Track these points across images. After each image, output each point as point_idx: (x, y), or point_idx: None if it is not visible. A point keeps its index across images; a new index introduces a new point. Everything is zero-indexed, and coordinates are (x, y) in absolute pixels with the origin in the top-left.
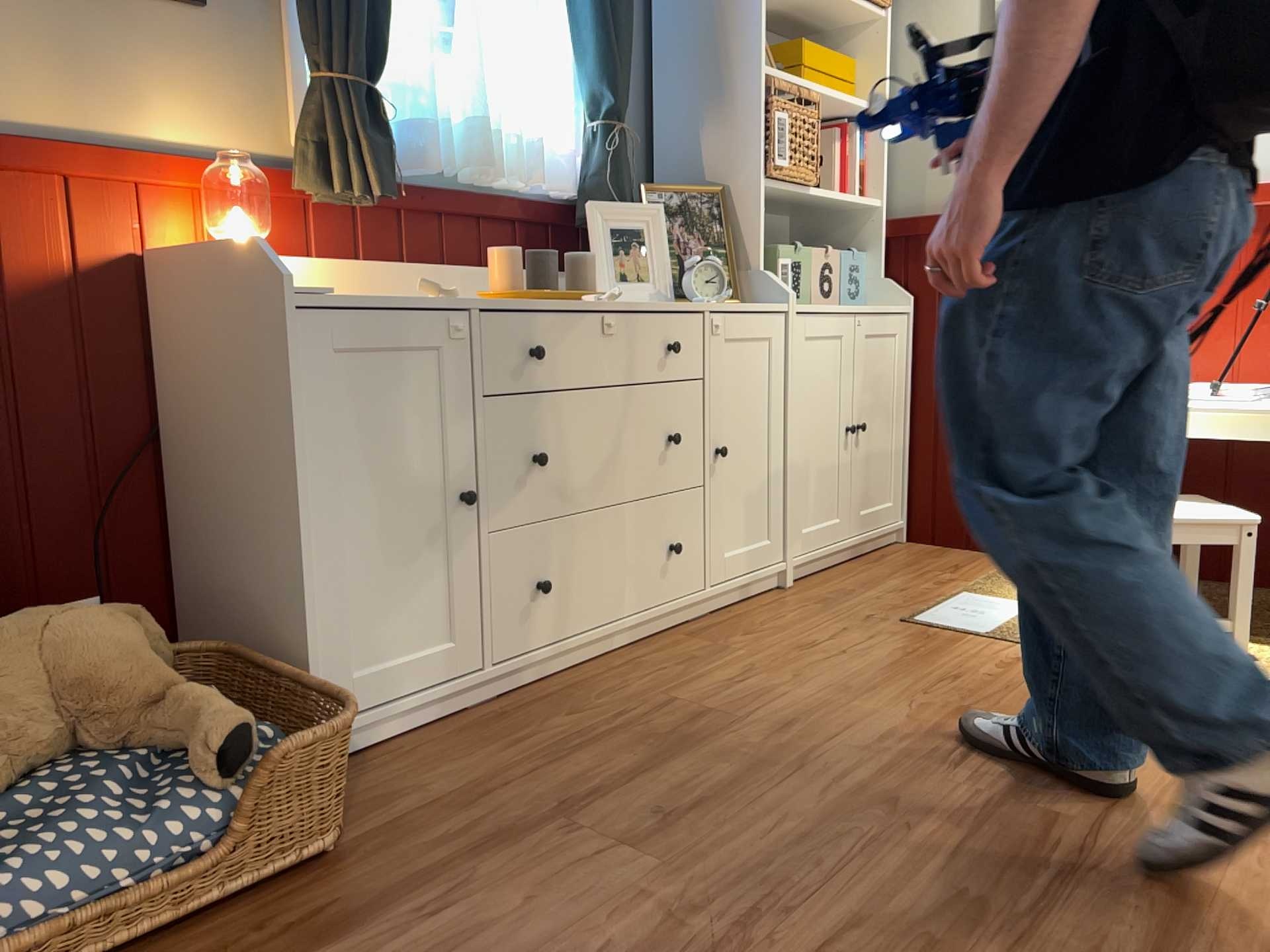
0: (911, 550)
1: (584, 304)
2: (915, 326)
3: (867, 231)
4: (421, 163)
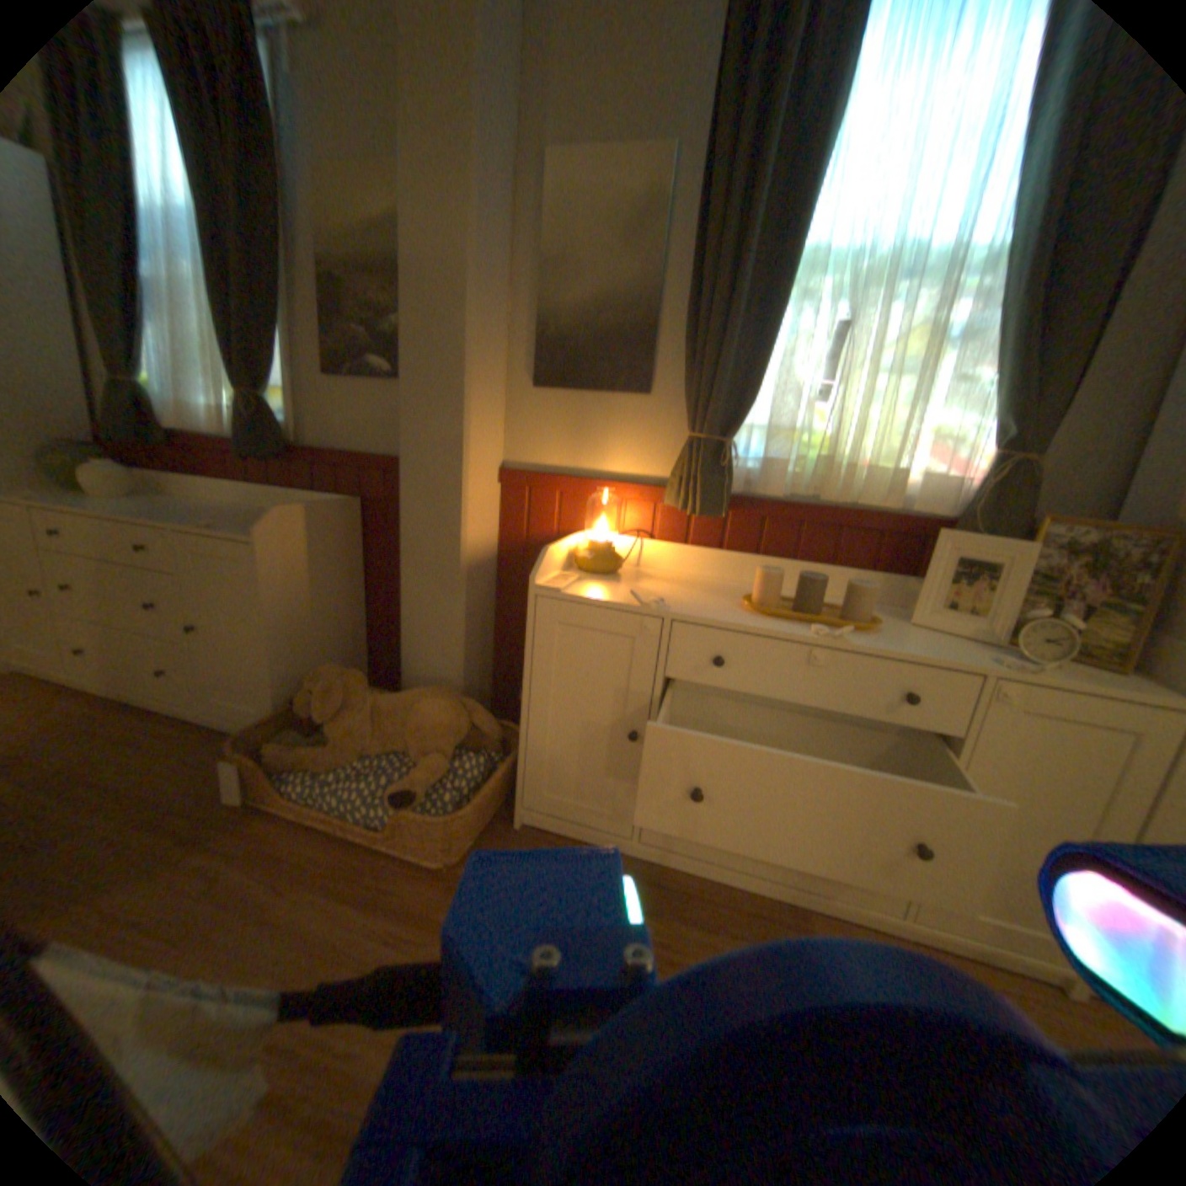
0: None
1: (799, 635)
2: None
3: None
4: (766, 490)
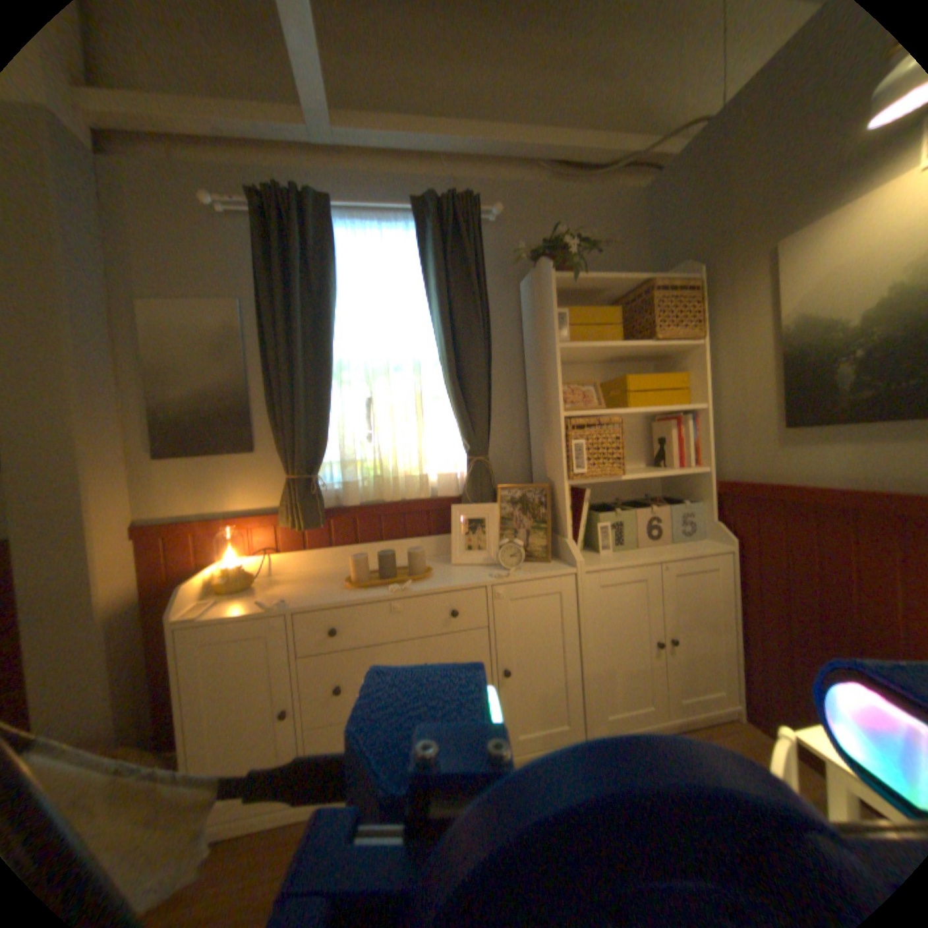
0: (742, 738)
1: (381, 595)
2: (743, 561)
3: (704, 486)
4: (348, 502)
